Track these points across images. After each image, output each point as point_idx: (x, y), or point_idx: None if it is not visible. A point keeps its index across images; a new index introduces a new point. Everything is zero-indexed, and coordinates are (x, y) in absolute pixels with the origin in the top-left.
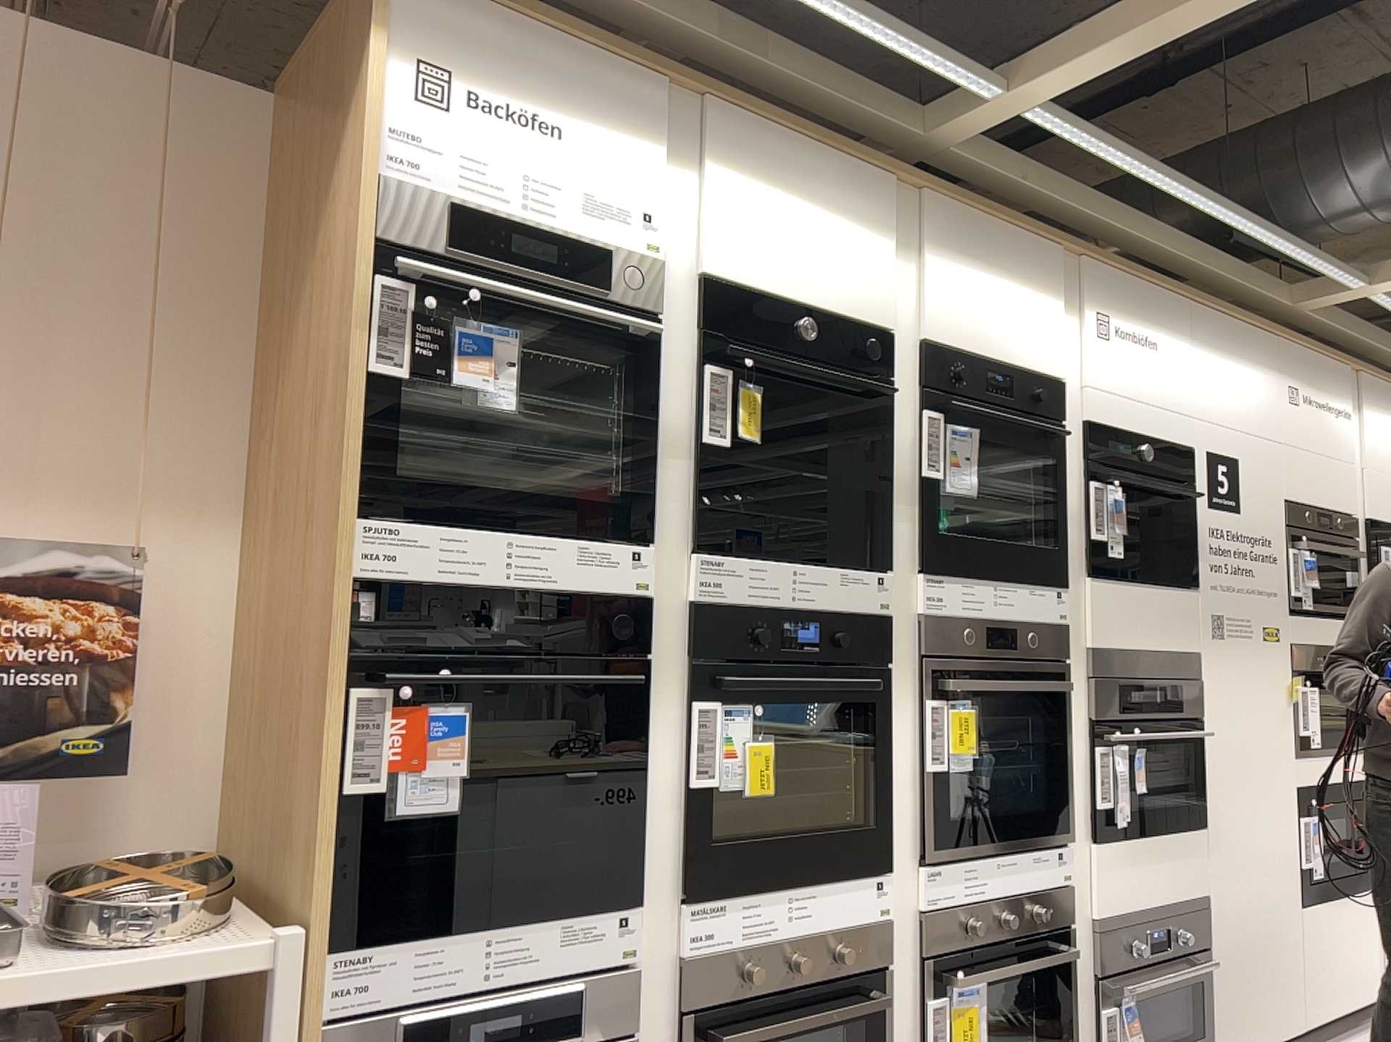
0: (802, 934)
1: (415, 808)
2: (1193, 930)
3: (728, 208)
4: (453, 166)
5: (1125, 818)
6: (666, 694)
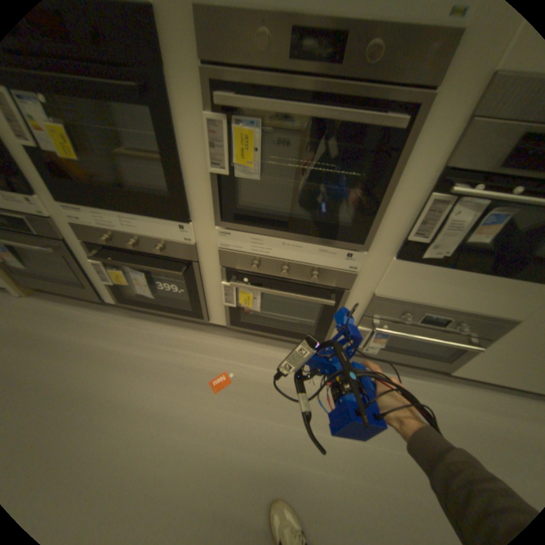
0: (133, 233)
1: None
2: (482, 330)
3: None
4: None
5: (444, 254)
6: None
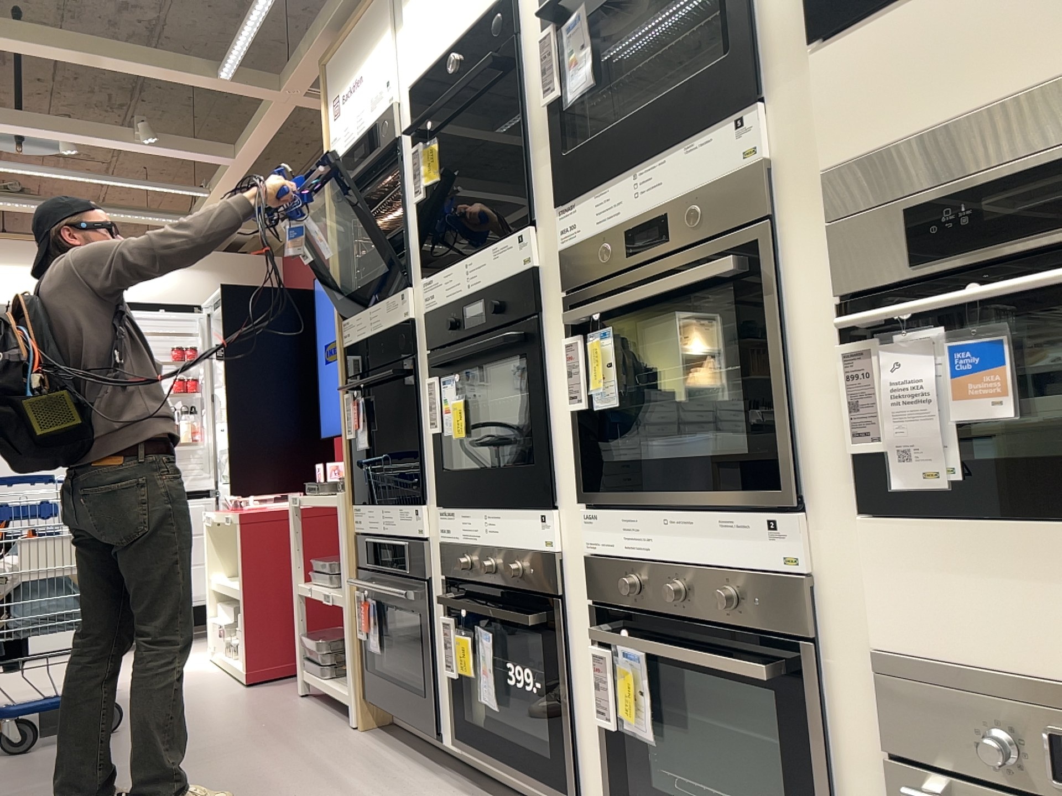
0: (493, 546)
1: (359, 446)
2: None
3: (411, 30)
4: (341, 140)
5: (941, 475)
6: (425, 375)
